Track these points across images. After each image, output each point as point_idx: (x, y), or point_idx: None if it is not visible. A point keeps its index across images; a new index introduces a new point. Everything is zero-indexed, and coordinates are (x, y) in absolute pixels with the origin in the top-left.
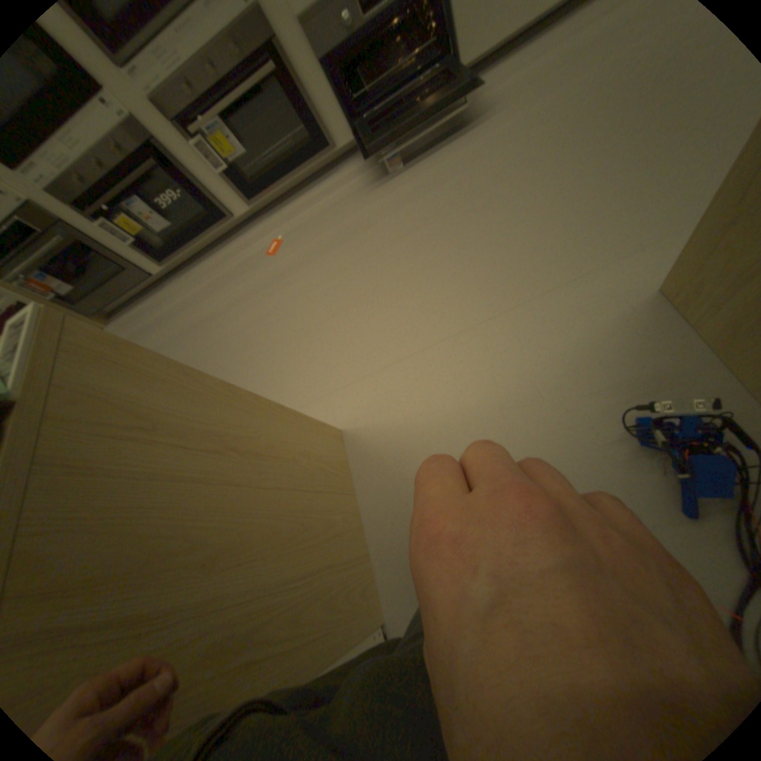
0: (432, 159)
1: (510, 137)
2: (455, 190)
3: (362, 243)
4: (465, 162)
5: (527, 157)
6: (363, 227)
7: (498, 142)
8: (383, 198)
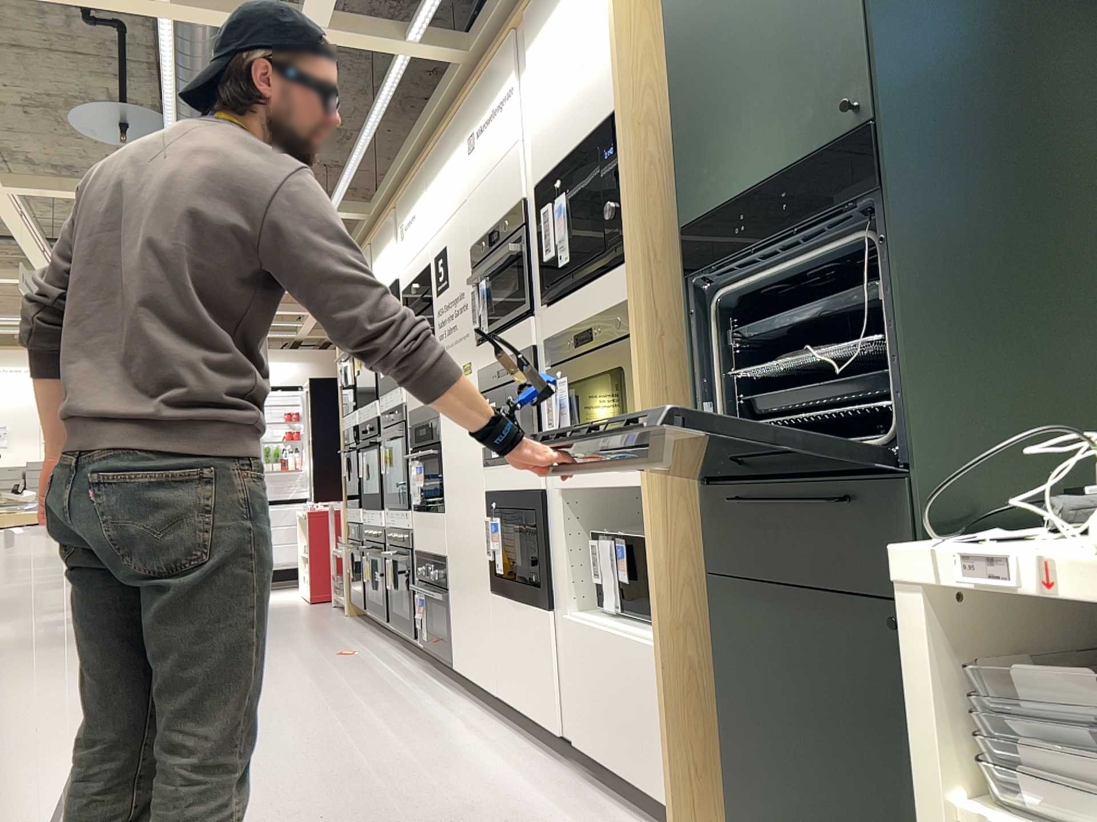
0: (366, 690)
1: (343, 711)
2: (307, 700)
3: (295, 680)
4: (339, 700)
5: (305, 718)
6: (315, 678)
7: (345, 708)
8: (342, 680)
